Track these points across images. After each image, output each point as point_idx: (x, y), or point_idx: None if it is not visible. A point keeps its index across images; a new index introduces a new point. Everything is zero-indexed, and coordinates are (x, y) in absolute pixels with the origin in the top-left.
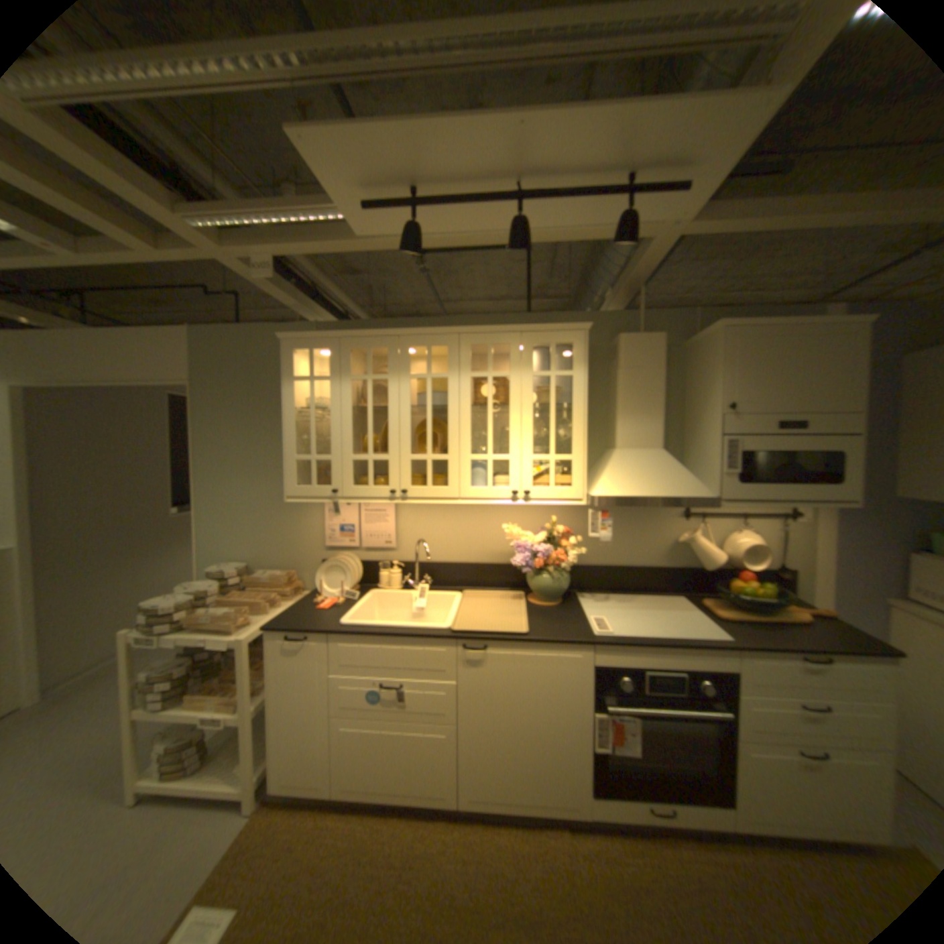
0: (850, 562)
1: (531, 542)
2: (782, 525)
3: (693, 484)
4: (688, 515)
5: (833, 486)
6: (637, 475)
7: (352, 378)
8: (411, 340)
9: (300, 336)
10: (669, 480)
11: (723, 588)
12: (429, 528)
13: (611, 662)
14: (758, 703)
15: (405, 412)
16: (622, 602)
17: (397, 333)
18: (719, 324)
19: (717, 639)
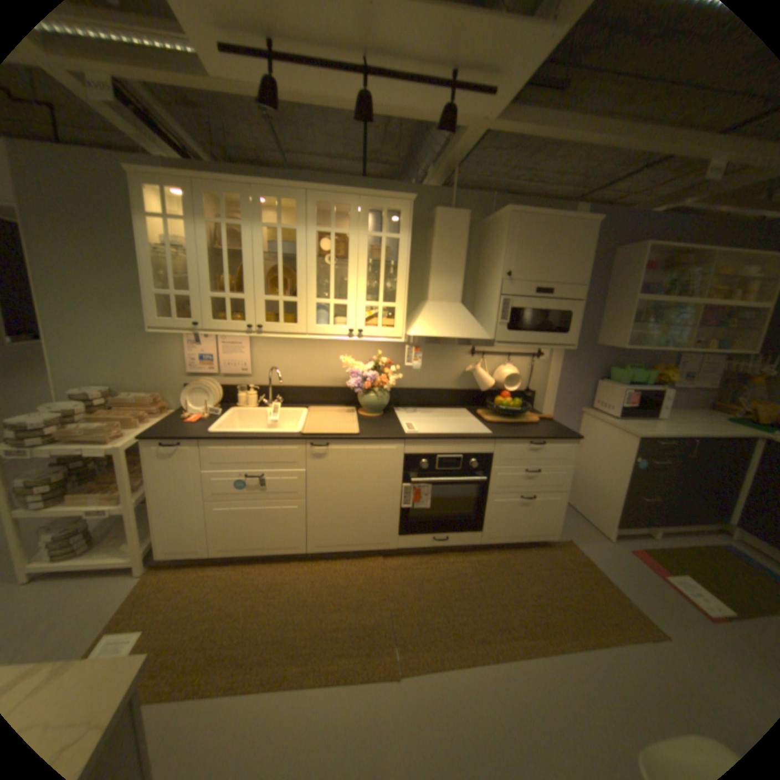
0: (566, 385)
1: (362, 370)
2: (530, 361)
3: (478, 330)
4: (473, 352)
5: (562, 334)
6: (441, 321)
7: (206, 220)
8: (263, 190)
9: (149, 171)
10: (462, 326)
11: (490, 402)
12: (280, 359)
13: (415, 450)
14: (501, 470)
15: (258, 257)
16: (425, 413)
17: (249, 181)
18: (507, 208)
19: (483, 432)
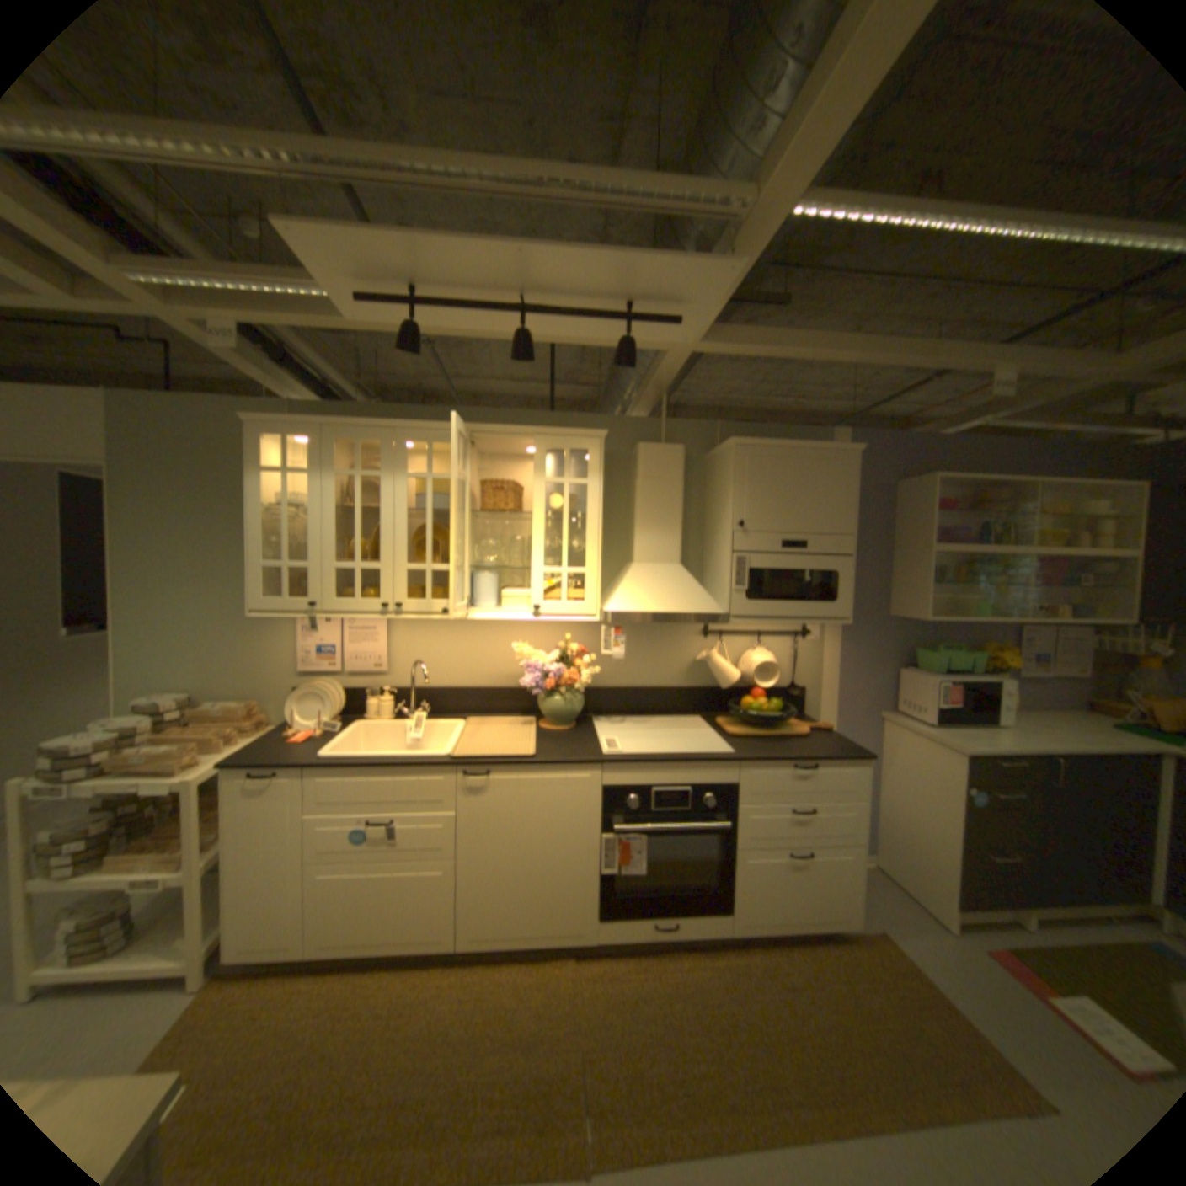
0: (851, 678)
1: (545, 662)
2: (793, 643)
3: (705, 600)
4: (706, 632)
5: (828, 604)
6: (652, 590)
7: (338, 472)
8: (411, 434)
9: (272, 419)
10: (683, 596)
11: (735, 705)
12: (429, 648)
13: (619, 780)
14: (754, 811)
15: (402, 515)
16: (639, 724)
17: (393, 425)
18: (731, 442)
19: (721, 751)
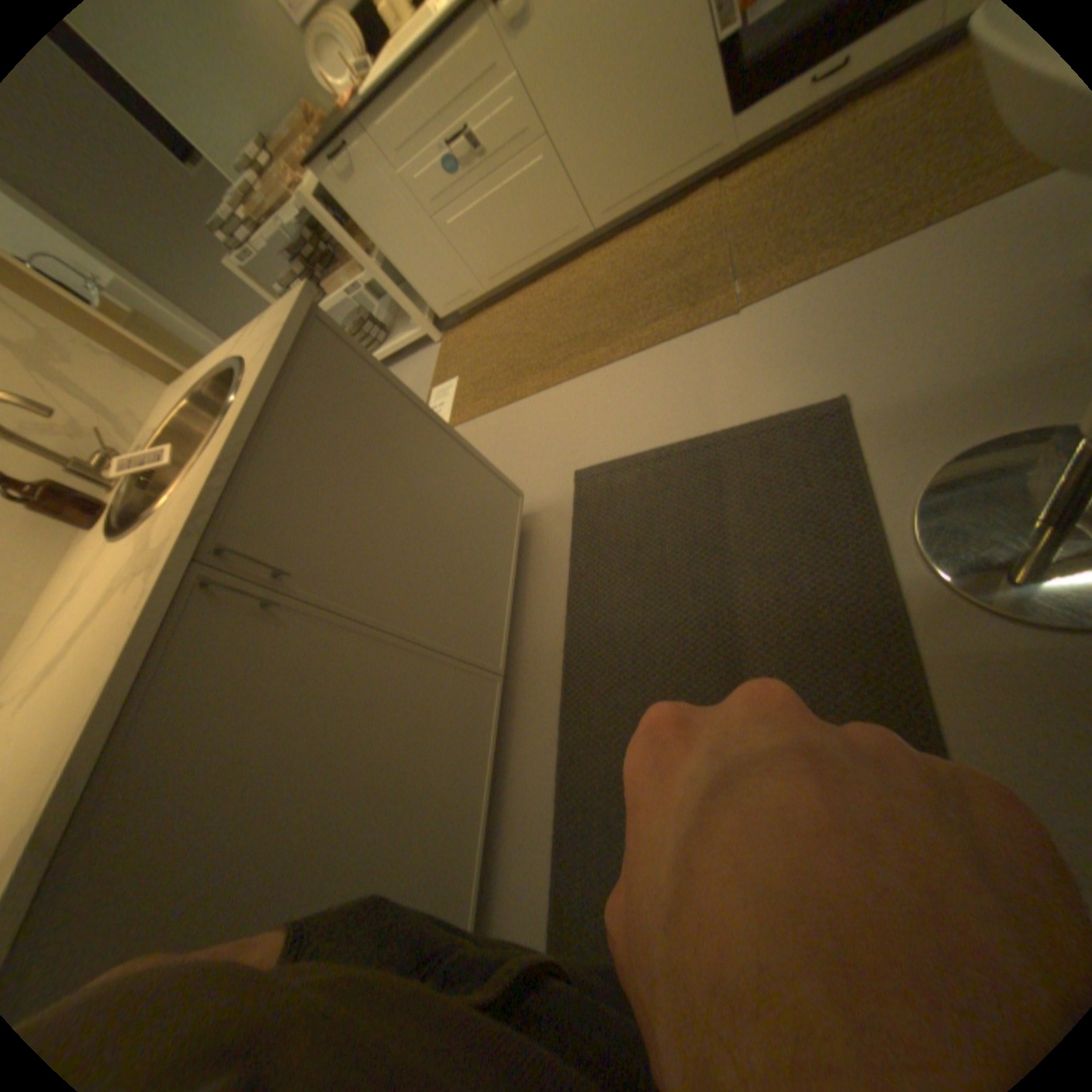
0: None
1: None
2: None
3: None
4: None
5: None
6: None
7: None
8: None
9: None
10: None
11: None
12: None
13: None
14: None
15: None
16: None
17: None
18: None
19: None
